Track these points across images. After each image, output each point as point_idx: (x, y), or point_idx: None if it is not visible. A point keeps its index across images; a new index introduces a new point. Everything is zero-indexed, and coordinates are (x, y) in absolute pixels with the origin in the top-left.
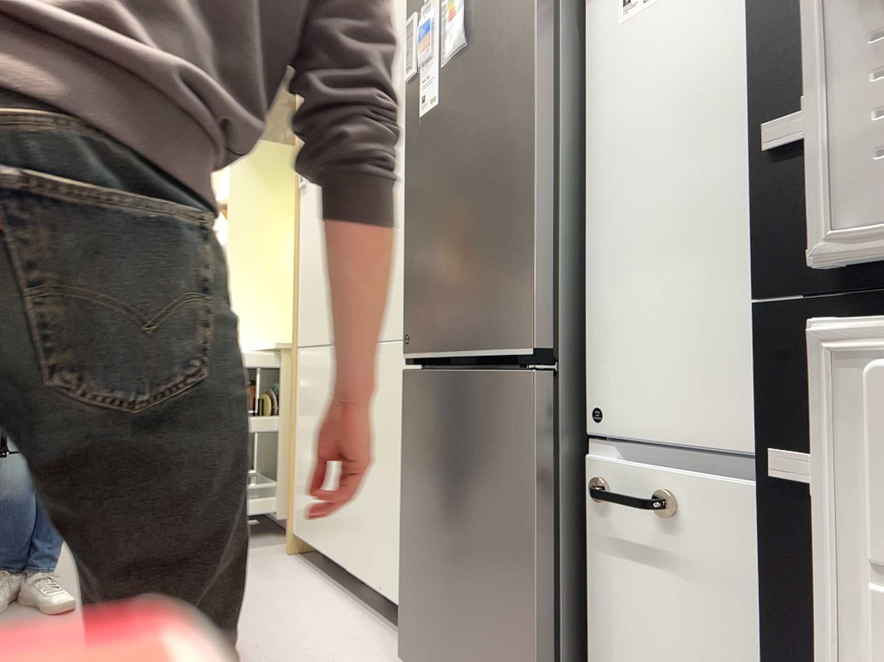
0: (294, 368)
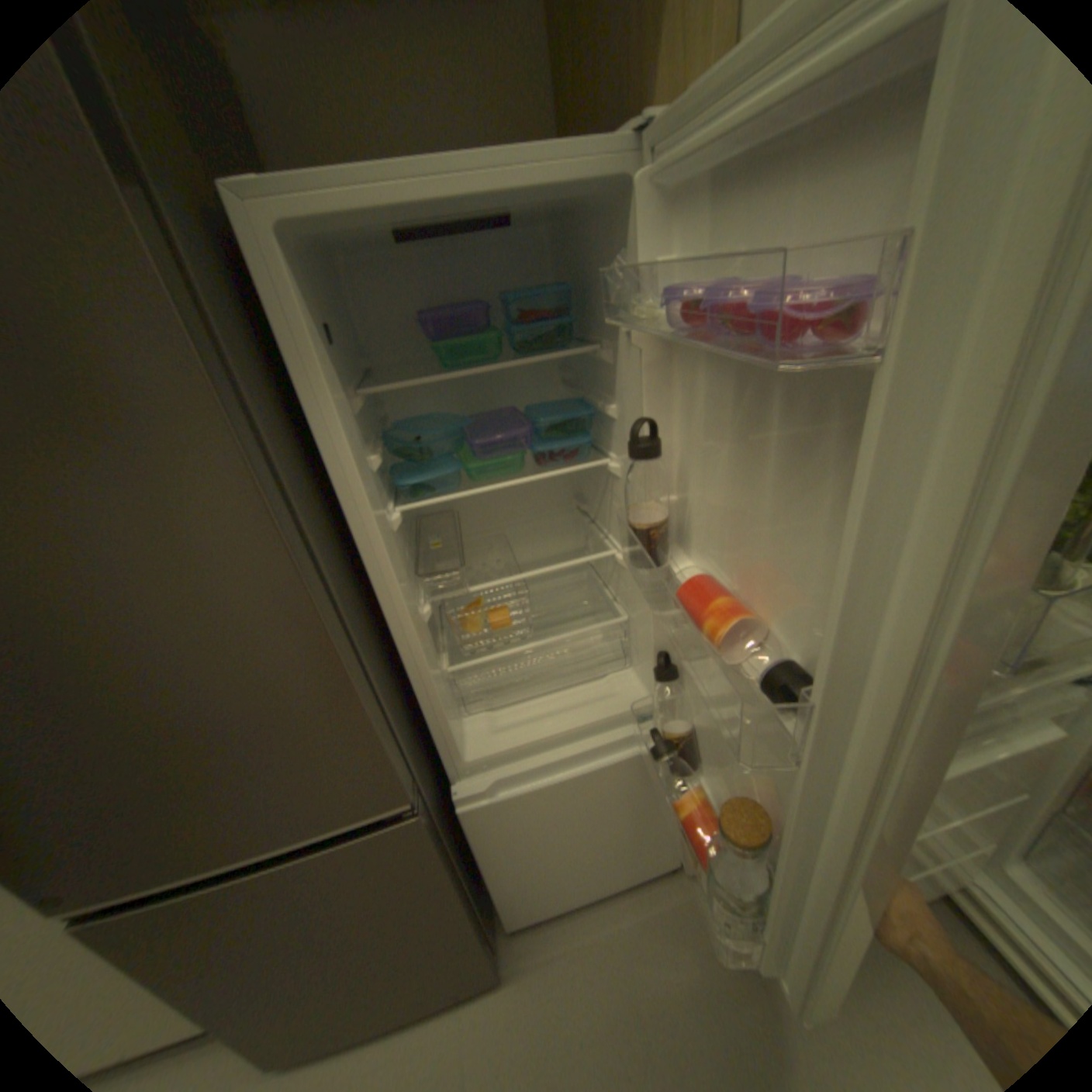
0: None
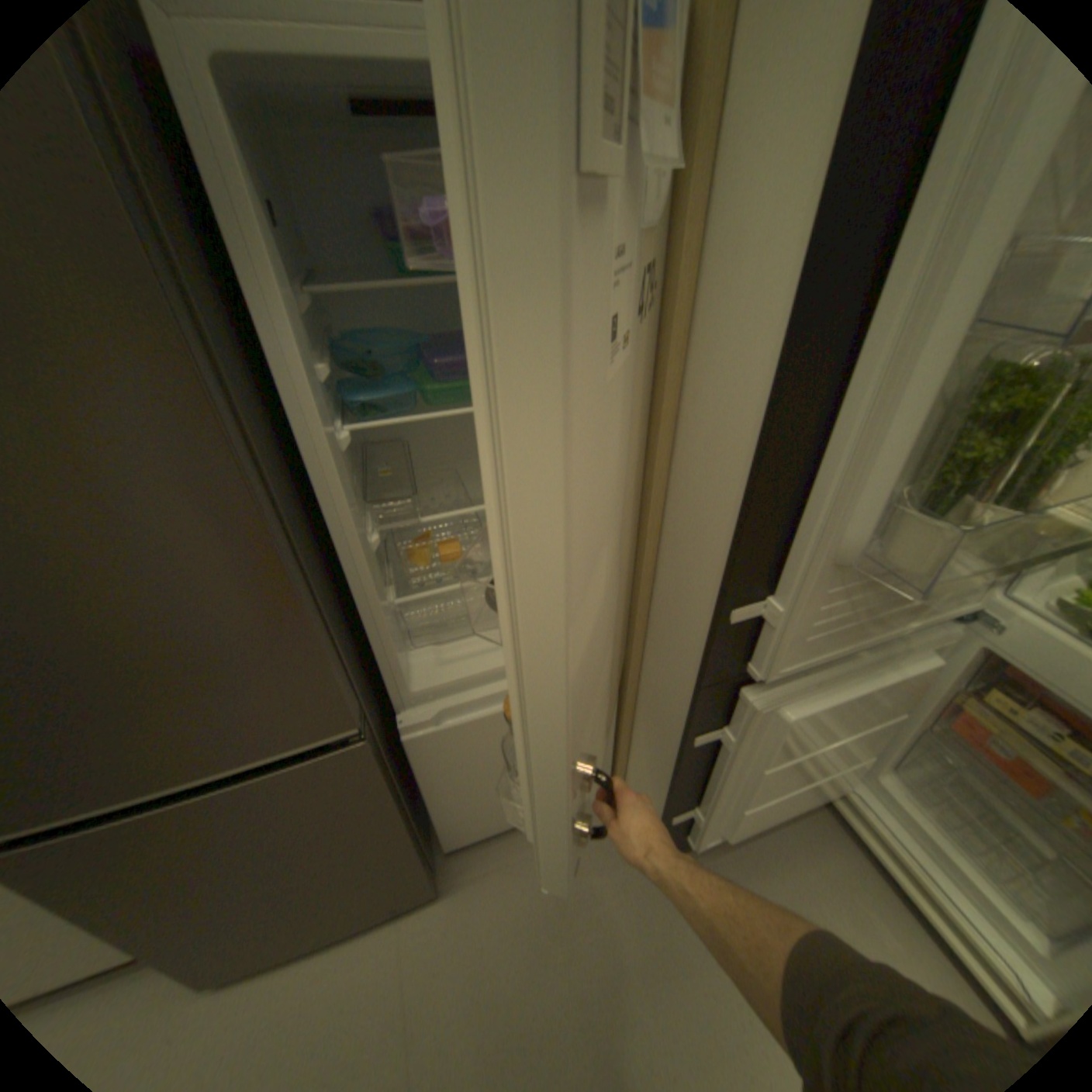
0: None
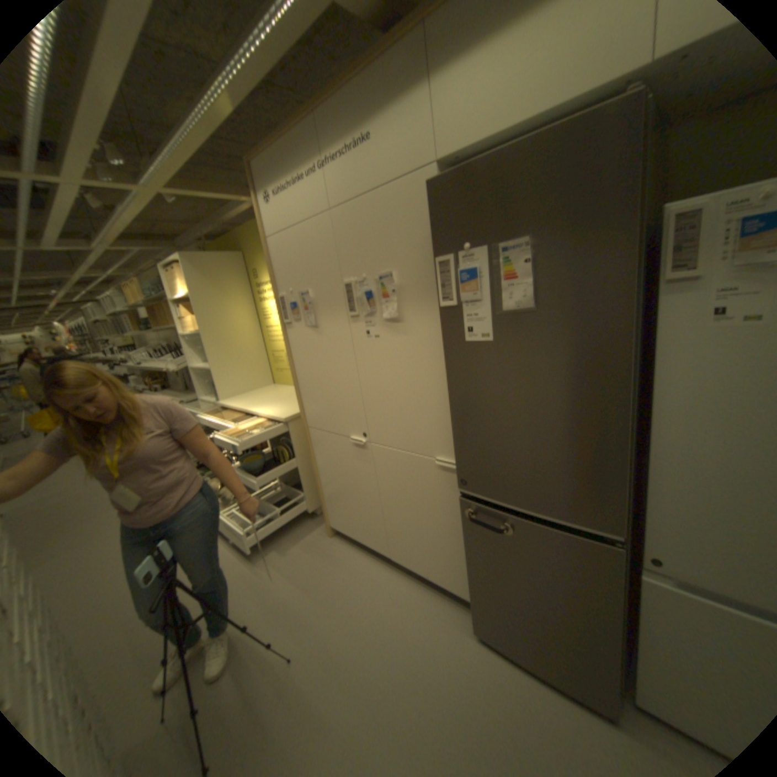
0: (309, 439)
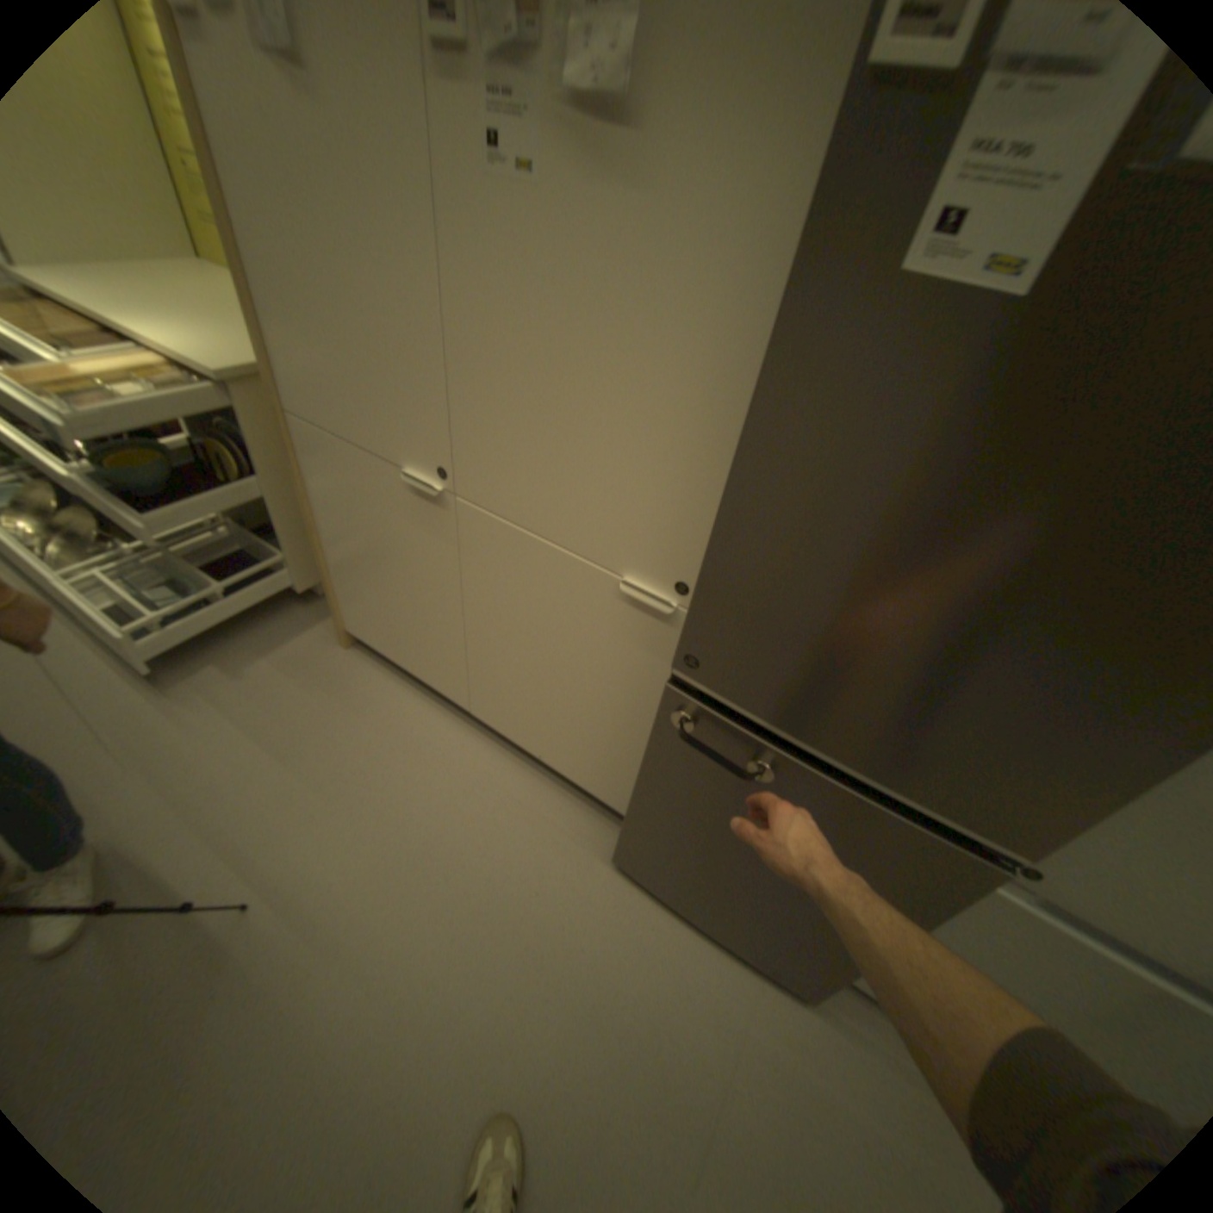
0: (292, 444)
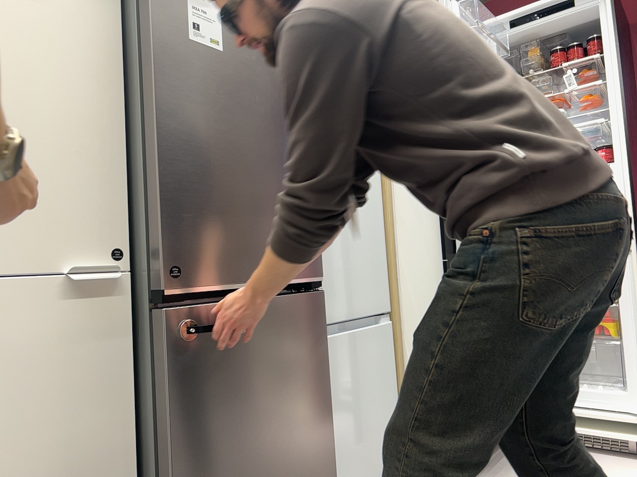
0: None
